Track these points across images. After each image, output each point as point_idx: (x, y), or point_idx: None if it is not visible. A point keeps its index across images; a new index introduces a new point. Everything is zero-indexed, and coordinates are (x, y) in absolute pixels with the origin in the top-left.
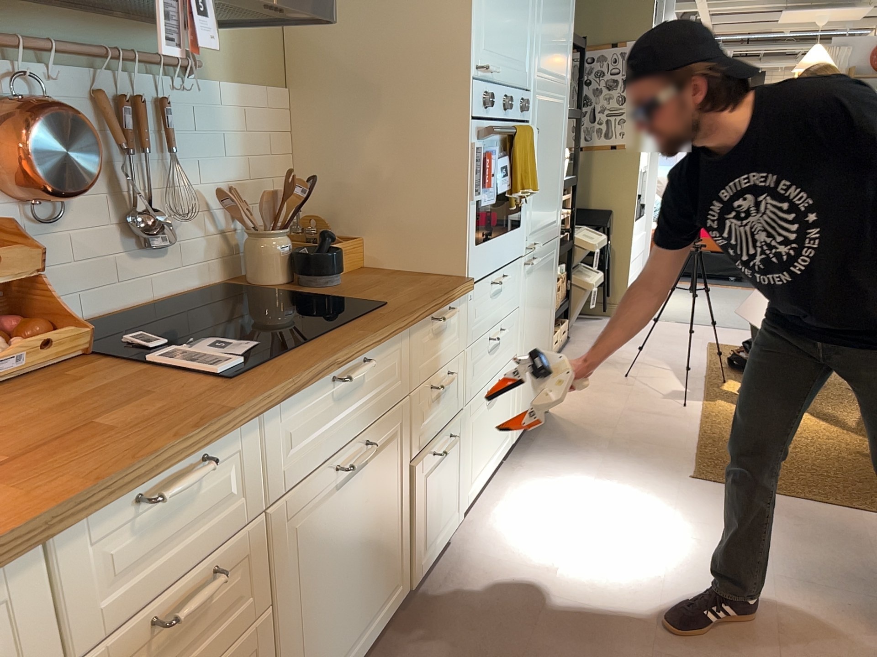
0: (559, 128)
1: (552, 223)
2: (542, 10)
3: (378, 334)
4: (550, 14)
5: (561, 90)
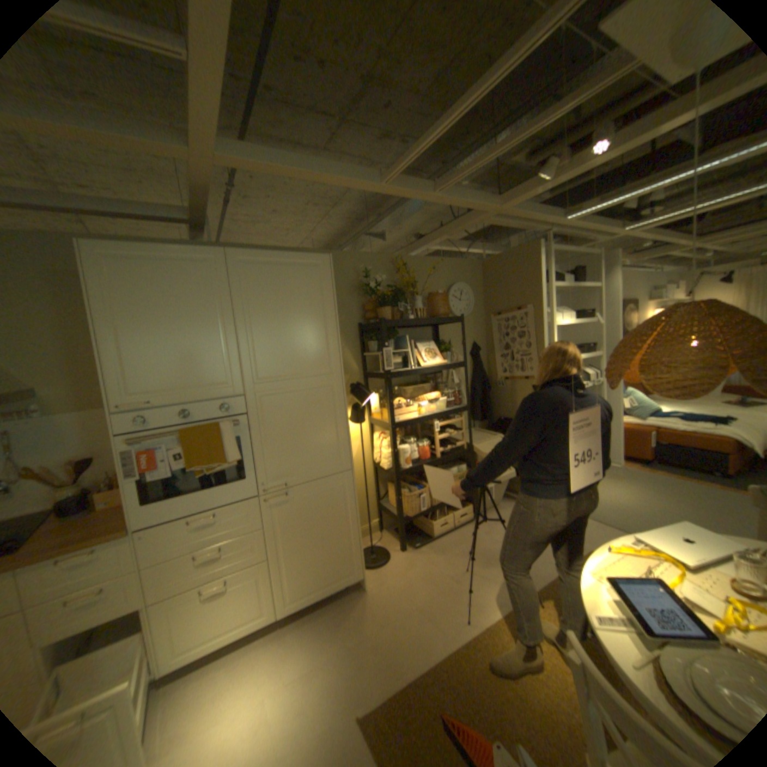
0: (323, 403)
1: (326, 464)
2: (251, 344)
3: None
4: (269, 342)
5: (316, 380)
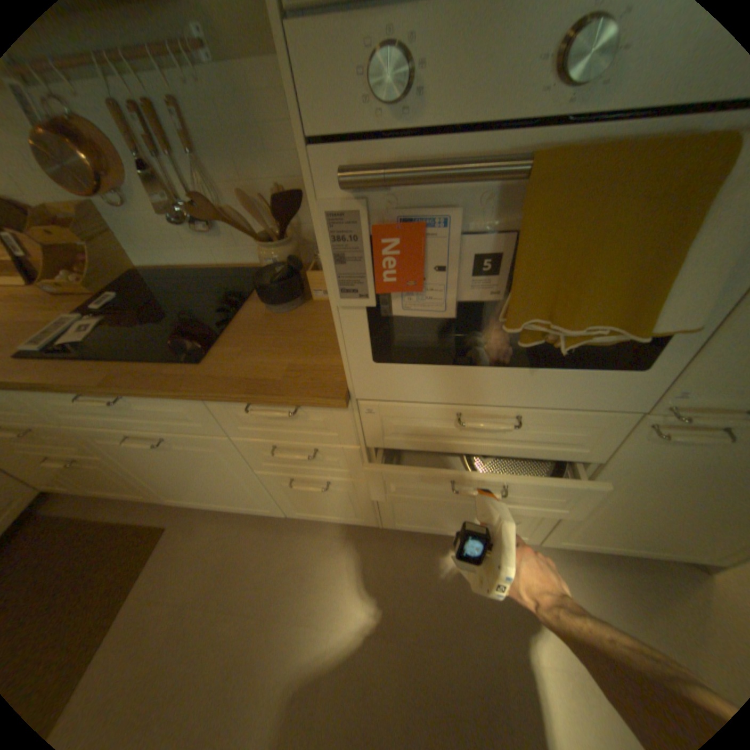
0: None
1: None
2: None
3: (114, 388)
4: None
5: None
